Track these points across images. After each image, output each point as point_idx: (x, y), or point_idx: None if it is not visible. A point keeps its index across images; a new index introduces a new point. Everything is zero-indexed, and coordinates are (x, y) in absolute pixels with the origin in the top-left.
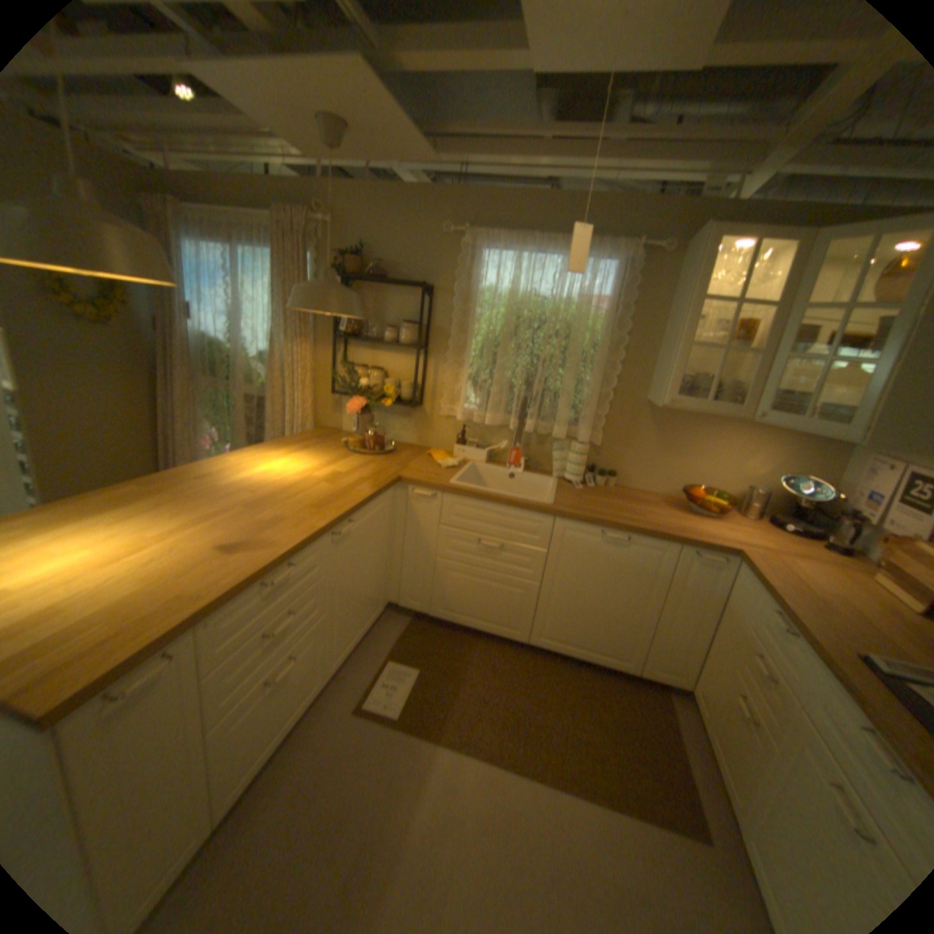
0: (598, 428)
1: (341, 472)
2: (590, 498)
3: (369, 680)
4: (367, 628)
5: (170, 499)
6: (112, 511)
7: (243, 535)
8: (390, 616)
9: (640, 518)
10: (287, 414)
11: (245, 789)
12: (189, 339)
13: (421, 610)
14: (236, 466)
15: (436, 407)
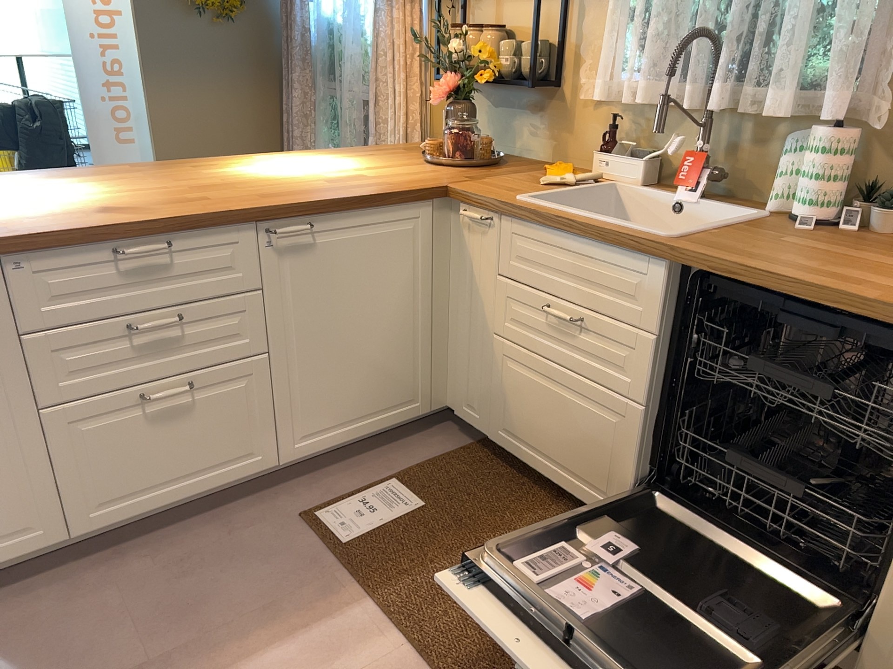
0: (886, 88)
1: (369, 175)
2: (801, 243)
3: (353, 487)
4: (384, 421)
5: (142, 176)
6: (81, 178)
7: (146, 204)
8: (449, 428)
9: (884, 282)
10: (390, 119)
11: (125, 519)
12: (315, 29)
13: (479, 424)
14: (256, 161)
15: (579, 86)
